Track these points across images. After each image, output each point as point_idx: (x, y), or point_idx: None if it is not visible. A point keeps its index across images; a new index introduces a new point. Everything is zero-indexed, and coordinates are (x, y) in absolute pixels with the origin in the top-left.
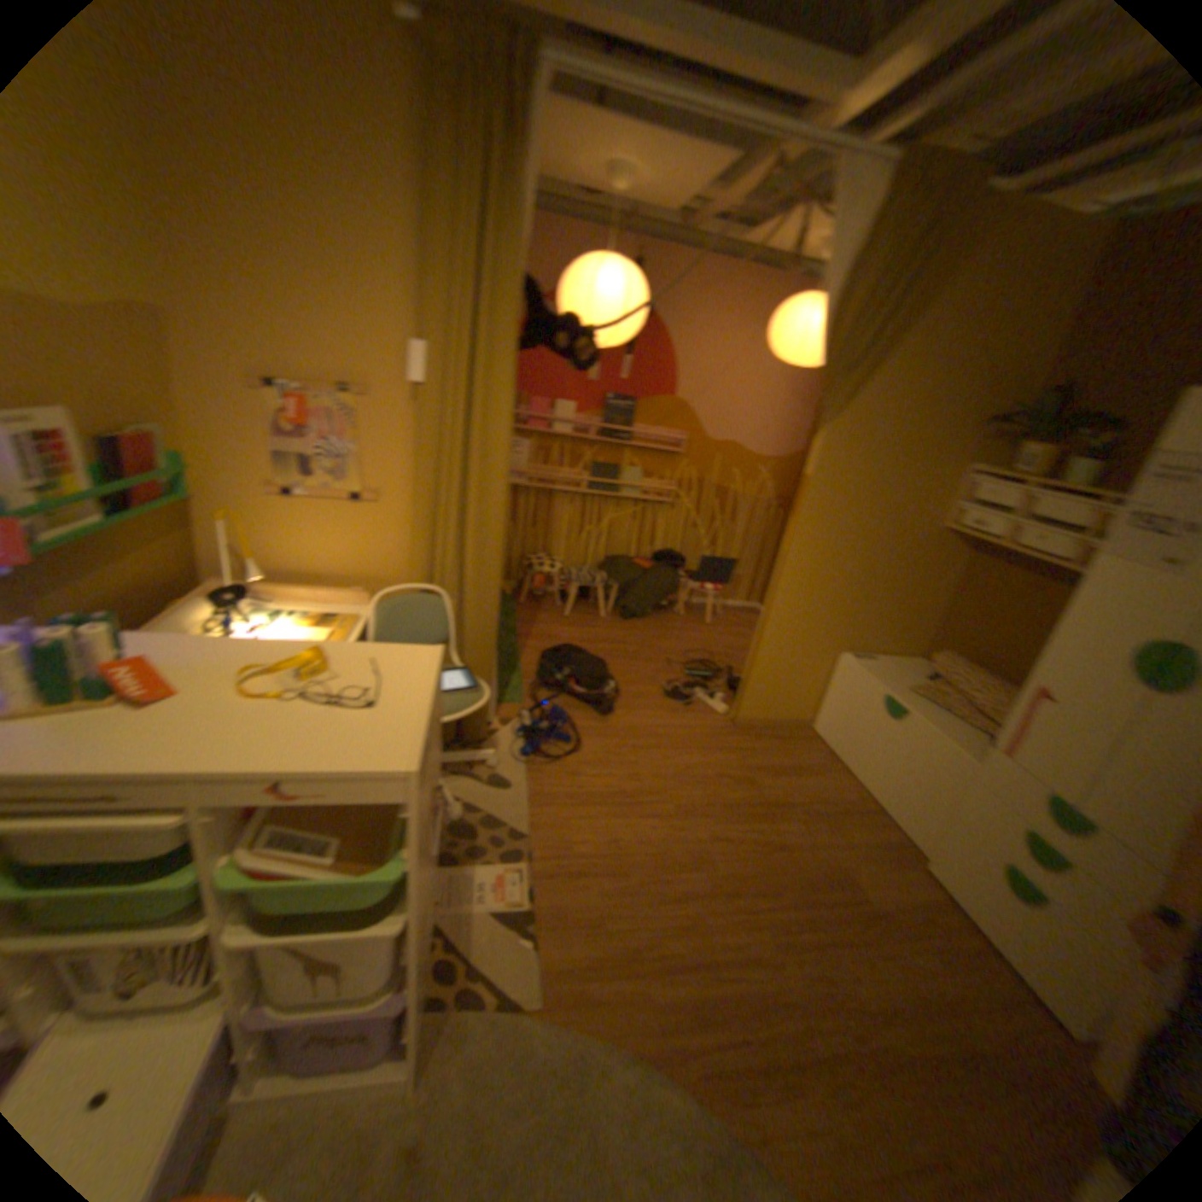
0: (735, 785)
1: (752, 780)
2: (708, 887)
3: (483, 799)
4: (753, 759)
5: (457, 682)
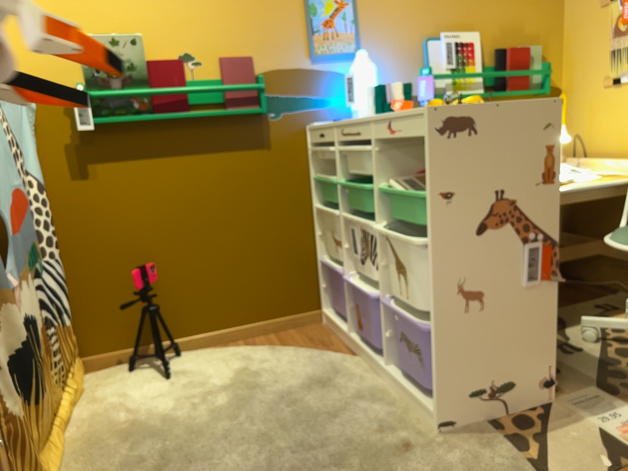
0: None
1: None
2: None
3: None
4: None
5: None
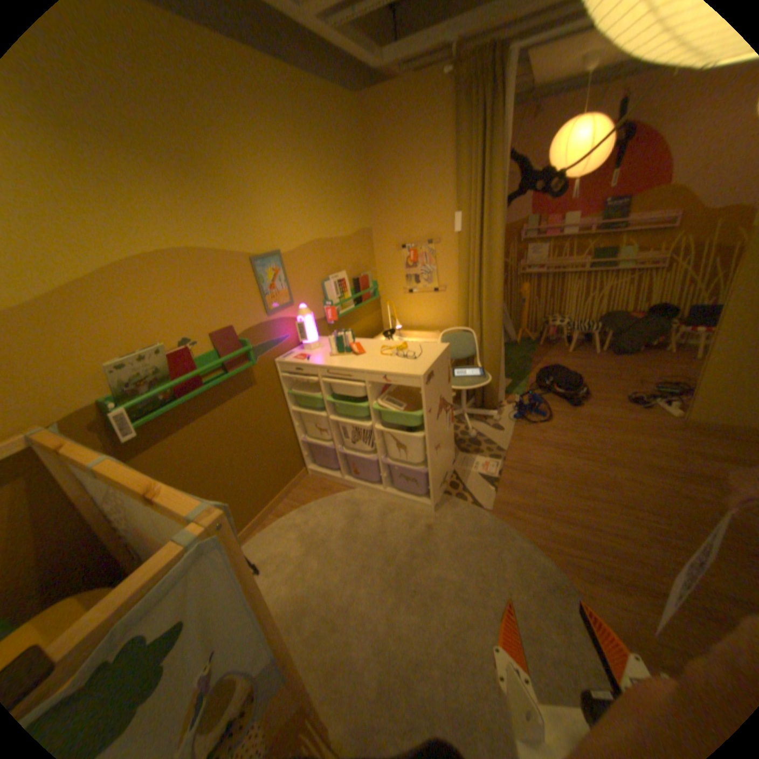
0: (665, 457)
1: (685, 457)
2: (611, 498)
3: (488, 432)
4: (693, 447)
5: (475, 373)
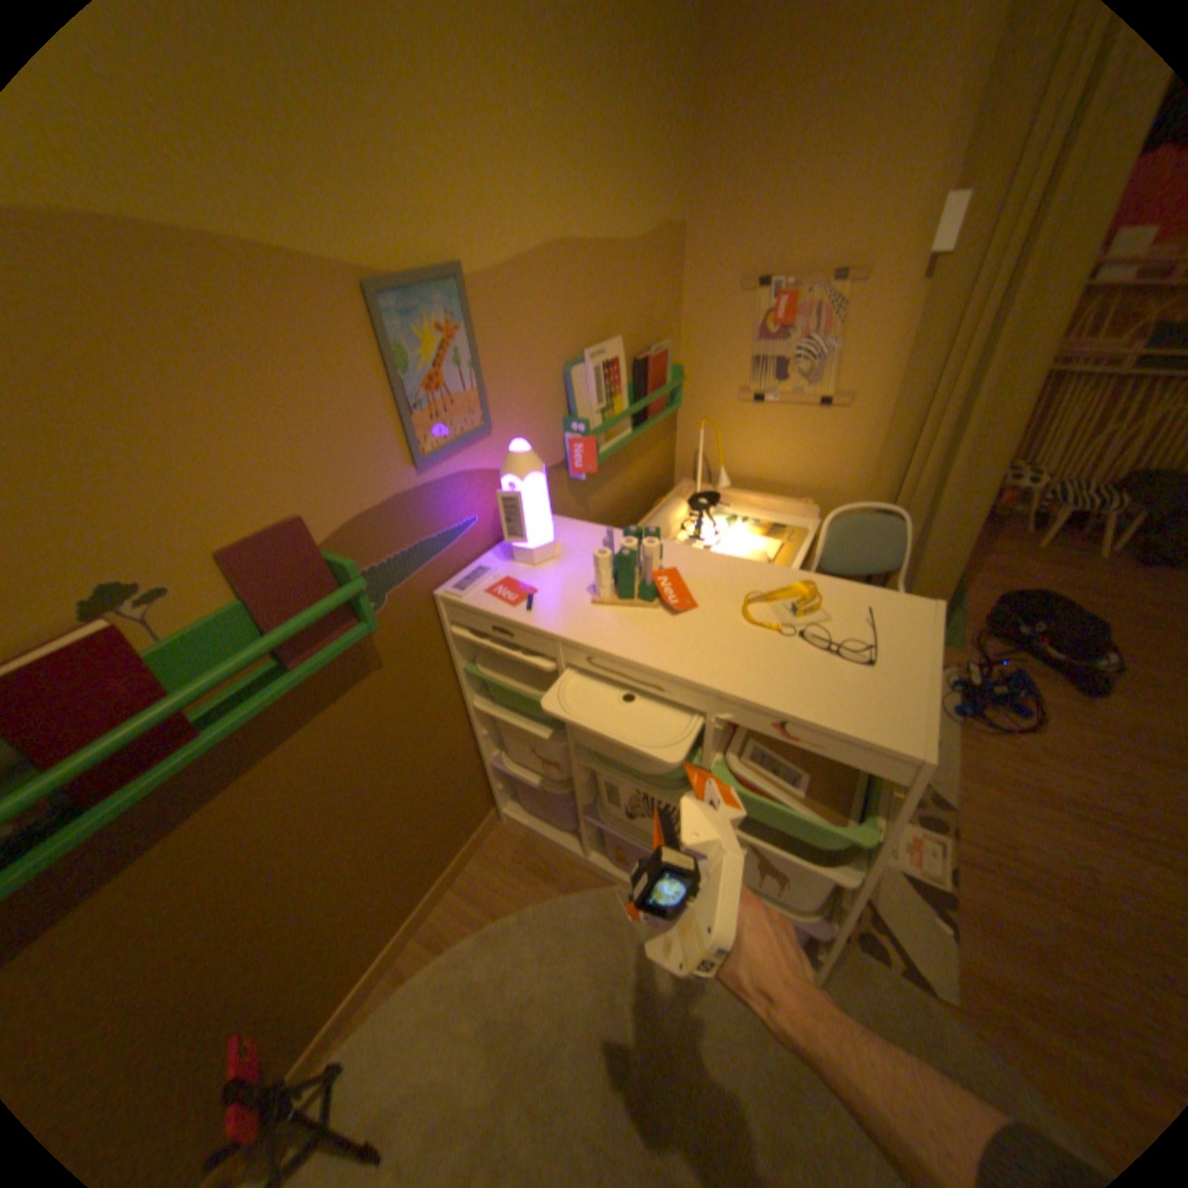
0: None
1: None
2: None
3: None
4: None
5: None
